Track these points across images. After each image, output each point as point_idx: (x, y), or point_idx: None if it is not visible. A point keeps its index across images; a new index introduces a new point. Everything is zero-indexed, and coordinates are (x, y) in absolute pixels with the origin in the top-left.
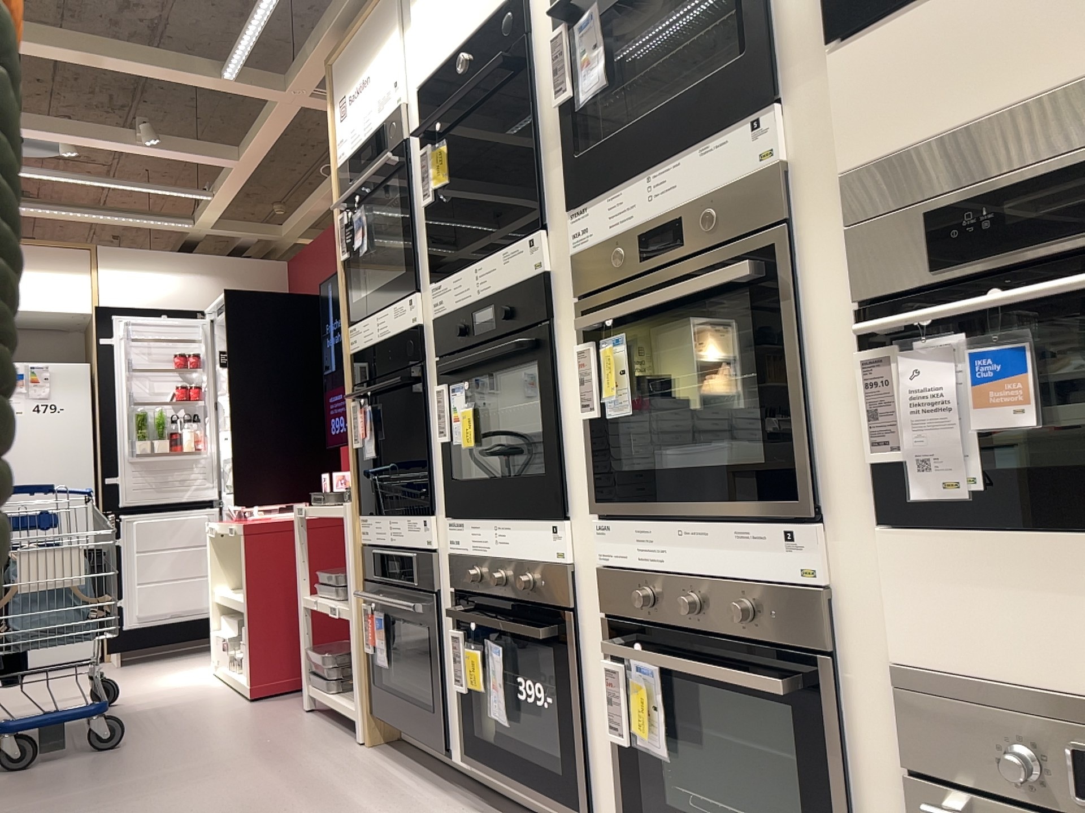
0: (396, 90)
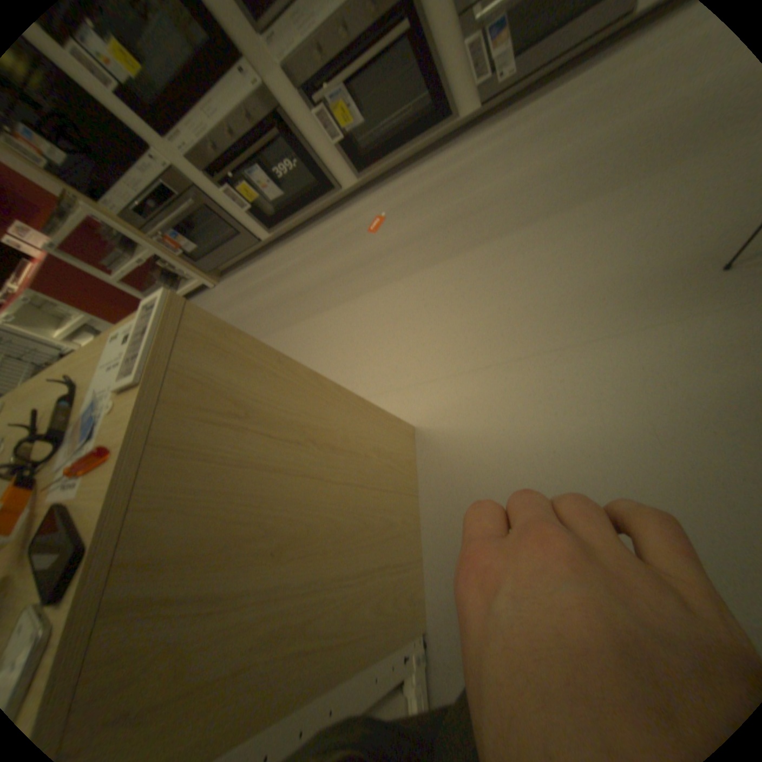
0: None
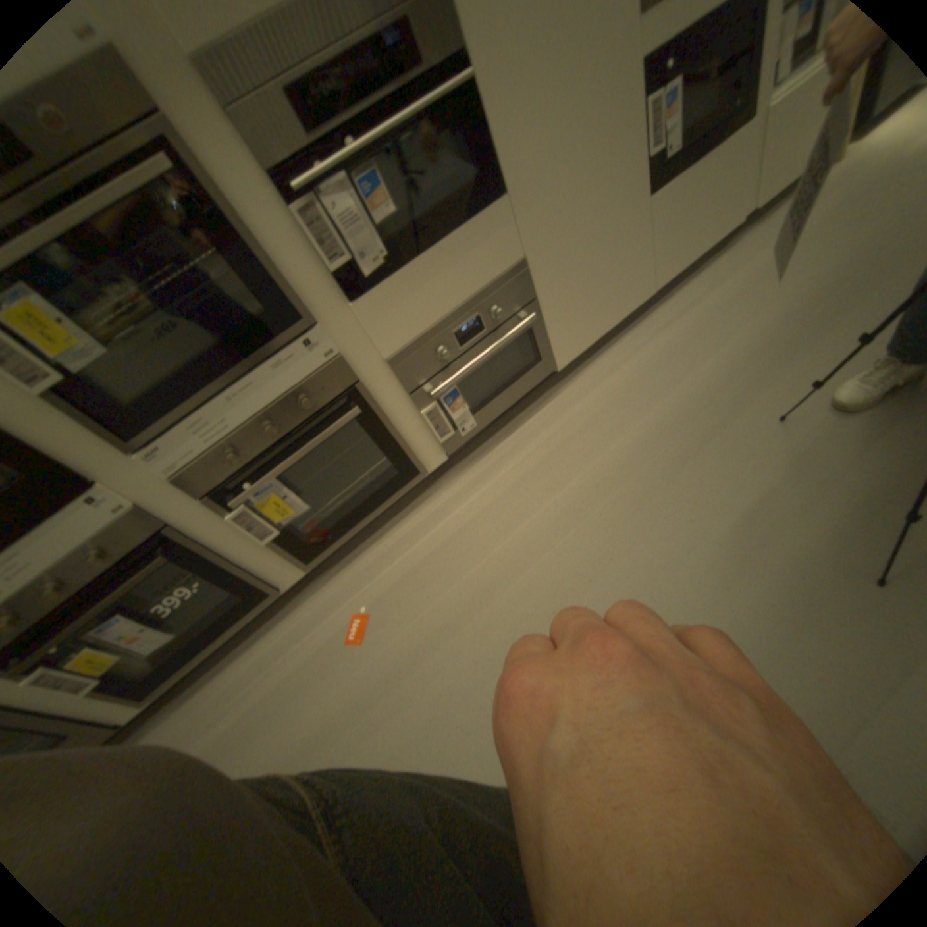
0: None
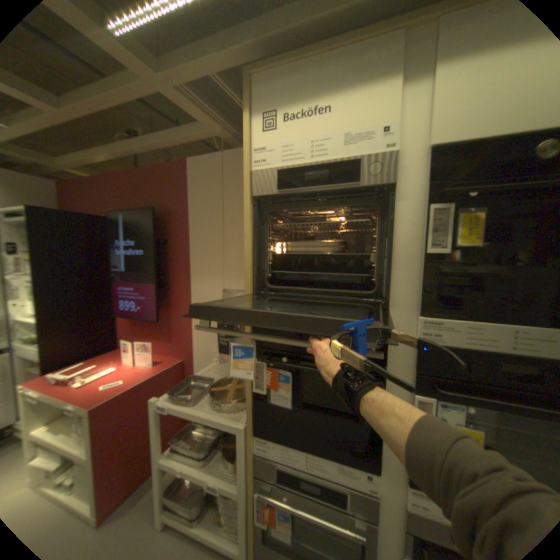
0: (390, 131)
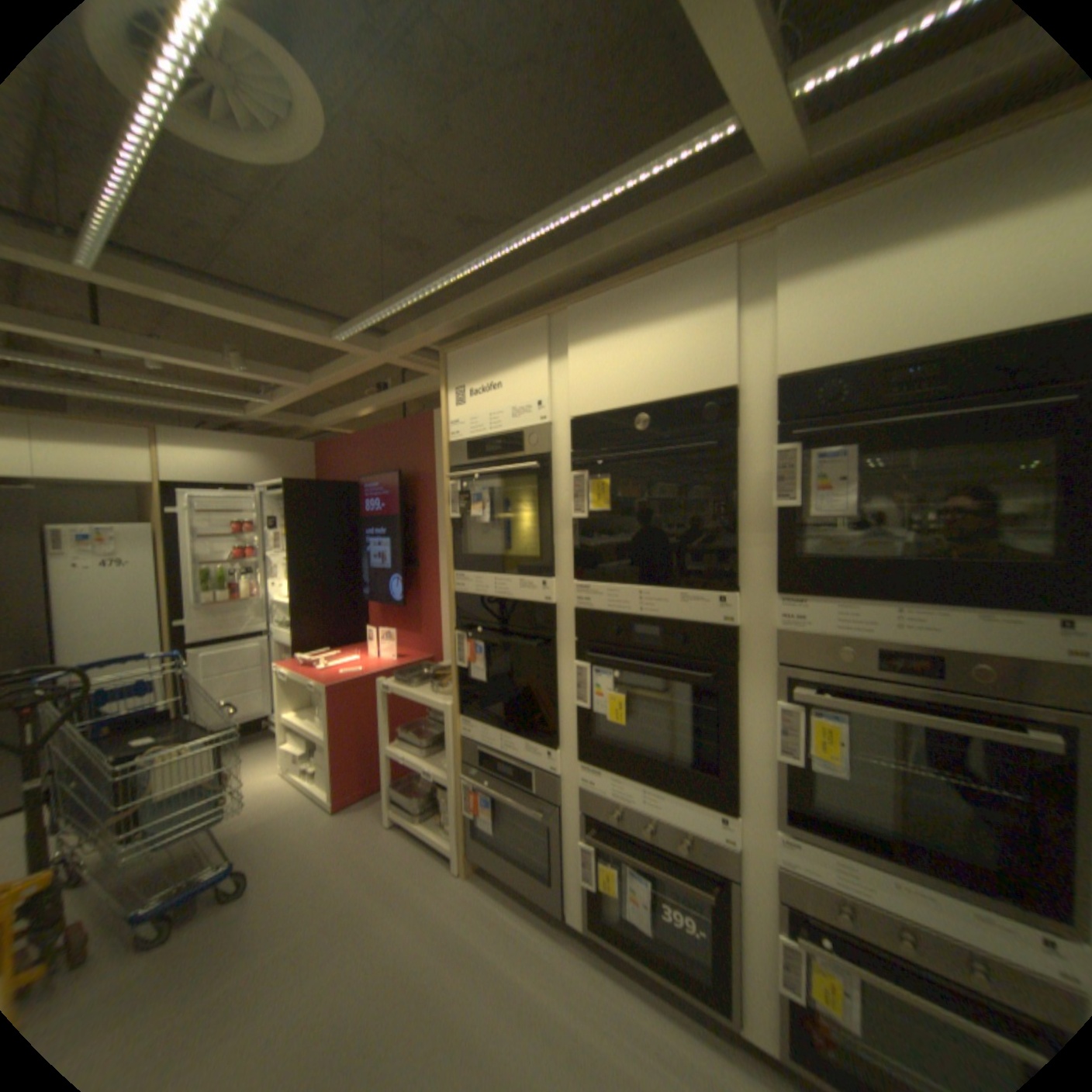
0: (541, 408)
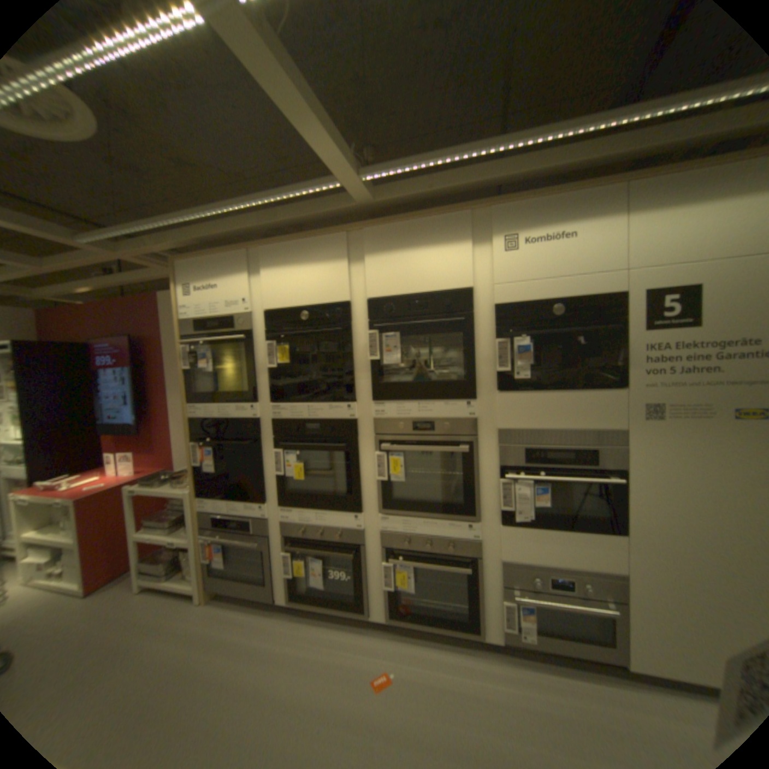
0: (244, 304)
